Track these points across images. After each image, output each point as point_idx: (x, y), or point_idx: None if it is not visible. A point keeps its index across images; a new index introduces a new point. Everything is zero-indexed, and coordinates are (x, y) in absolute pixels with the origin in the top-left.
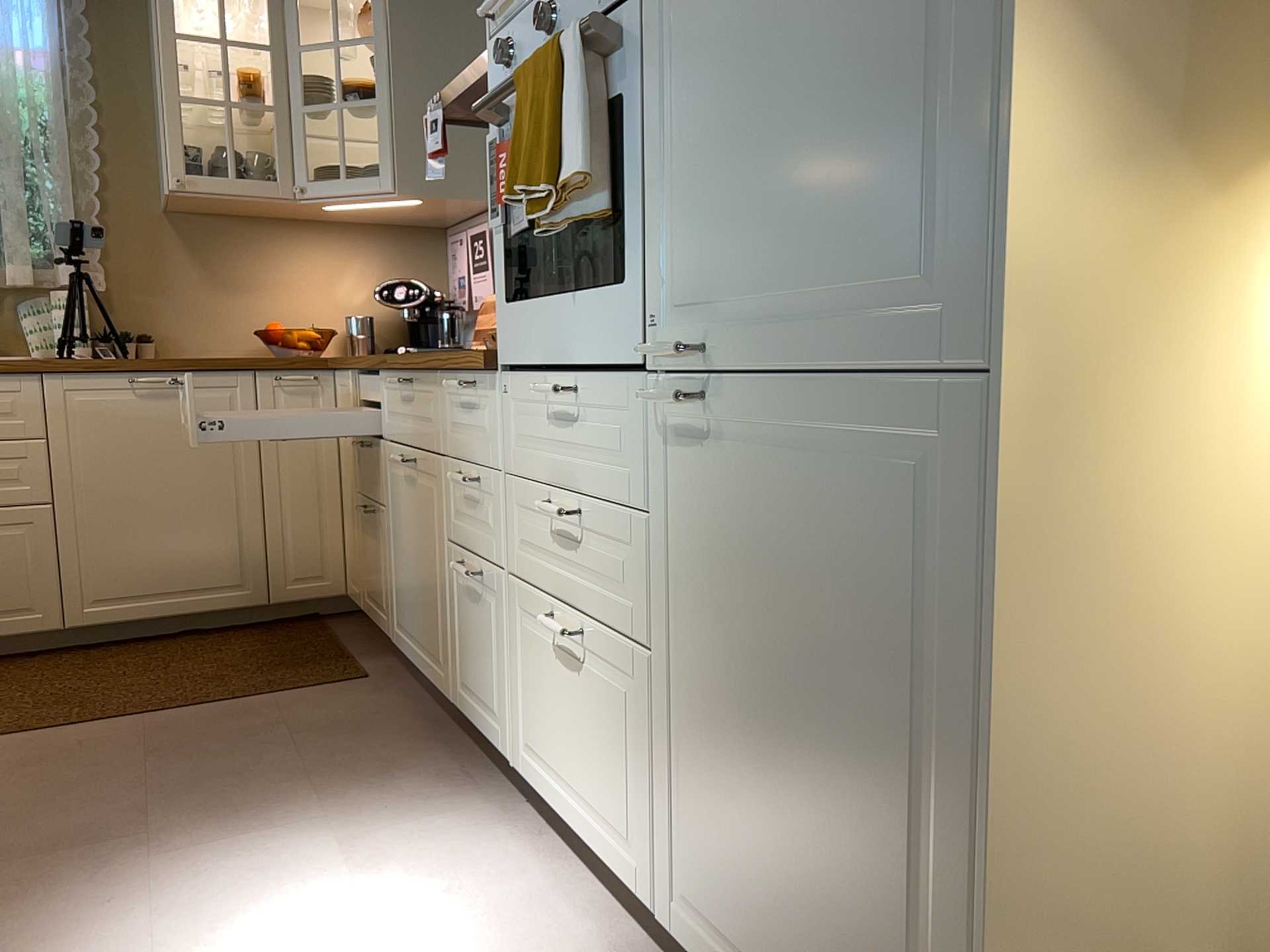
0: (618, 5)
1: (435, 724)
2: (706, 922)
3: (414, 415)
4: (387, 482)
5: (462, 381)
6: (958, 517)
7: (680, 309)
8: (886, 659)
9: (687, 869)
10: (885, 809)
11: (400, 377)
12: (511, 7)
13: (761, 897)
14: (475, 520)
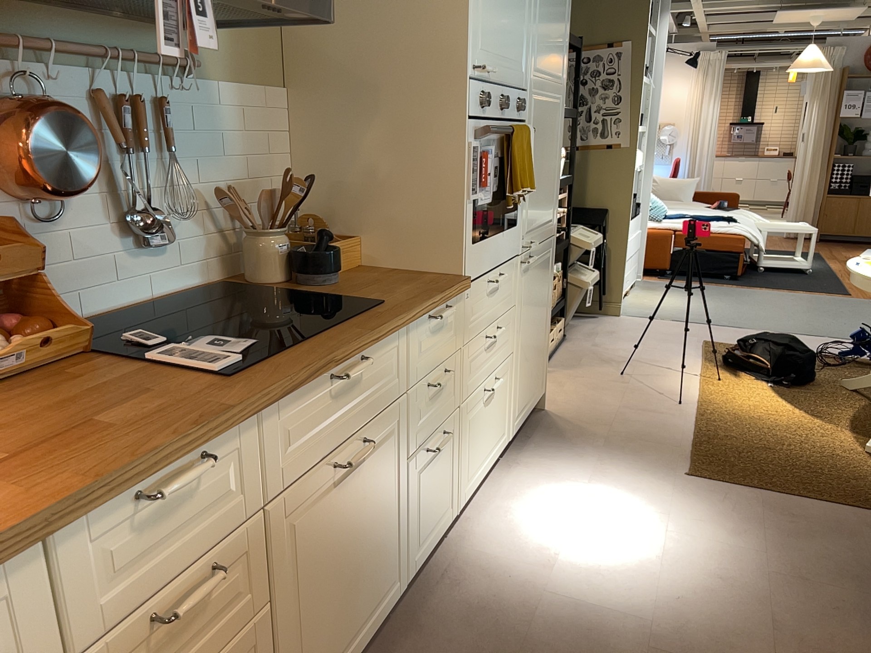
0: (519, 121)
1: (383, 651)
2: (519, 413)
3: (360, 396)
4: (278, 555)
5: (444, 309)
6: (551, 261)
7: (526, 231)
8: (545, 296)
9: (516, 406)
10: (543, 327)
11: (332, 373)
12: (482, 73)
13: (528, 382)
14: (437, 405)
